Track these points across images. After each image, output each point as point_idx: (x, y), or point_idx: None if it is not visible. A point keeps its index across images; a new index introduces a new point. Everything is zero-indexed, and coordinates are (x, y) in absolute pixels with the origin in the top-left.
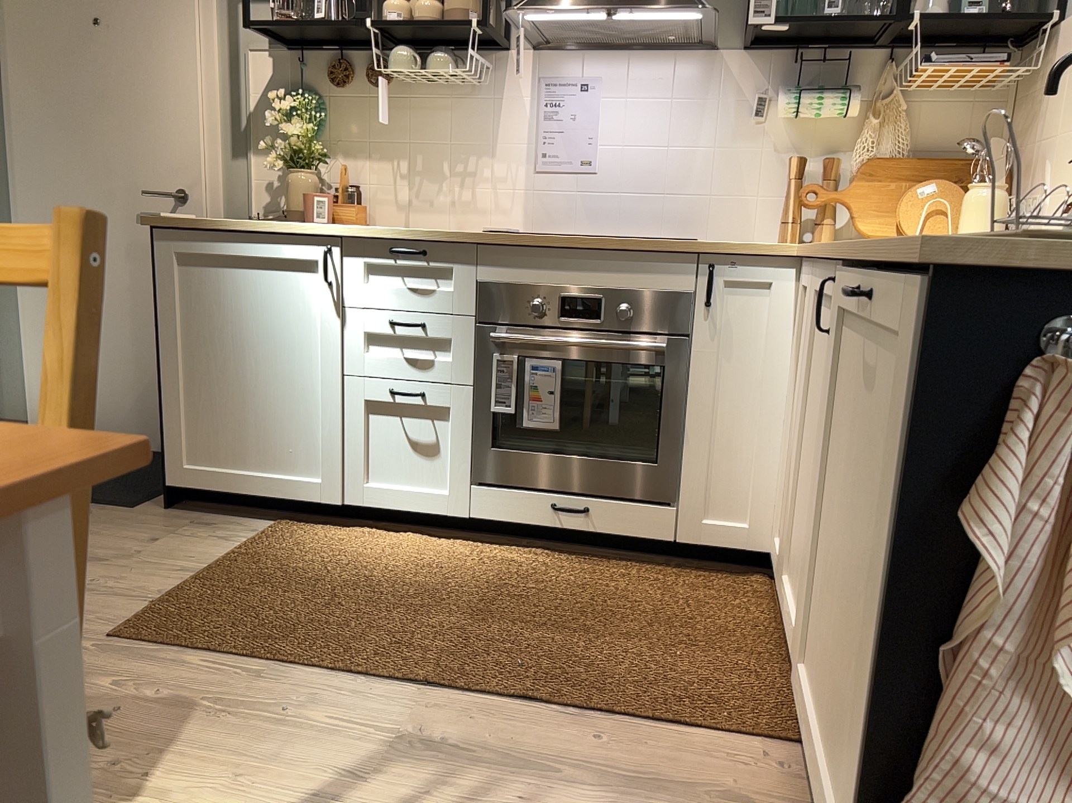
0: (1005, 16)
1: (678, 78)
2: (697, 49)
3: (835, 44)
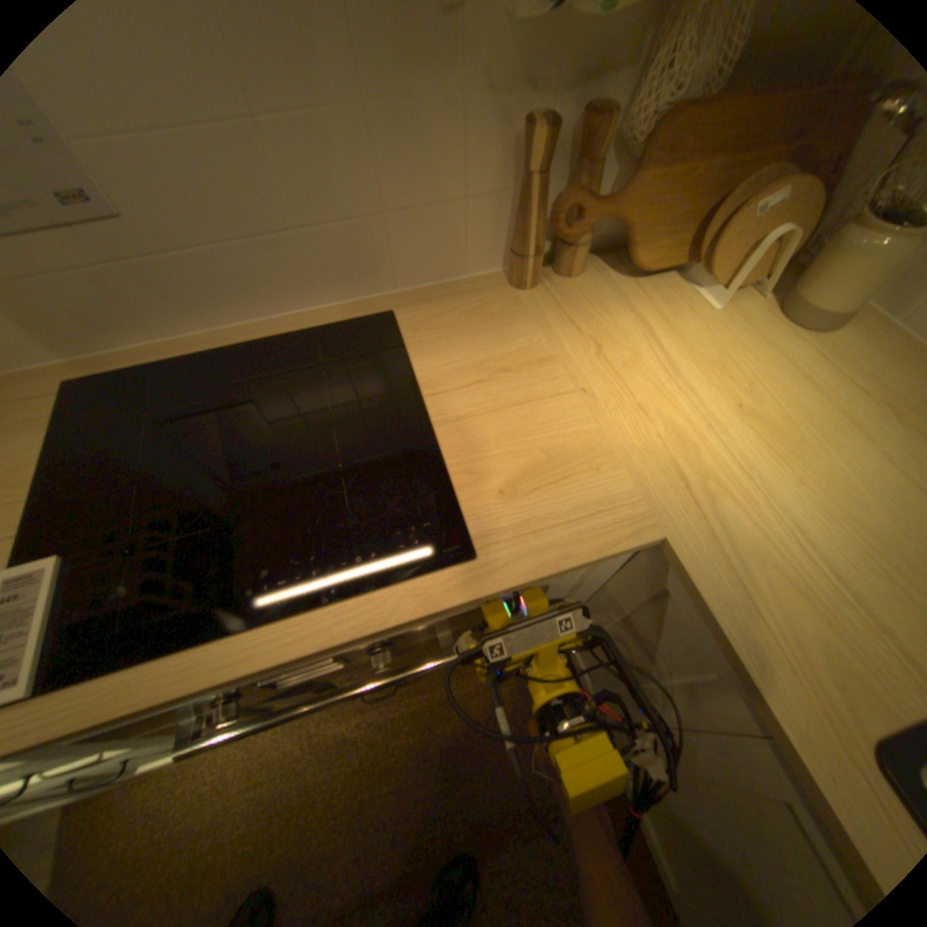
0: None
1: None
2: None
3: None
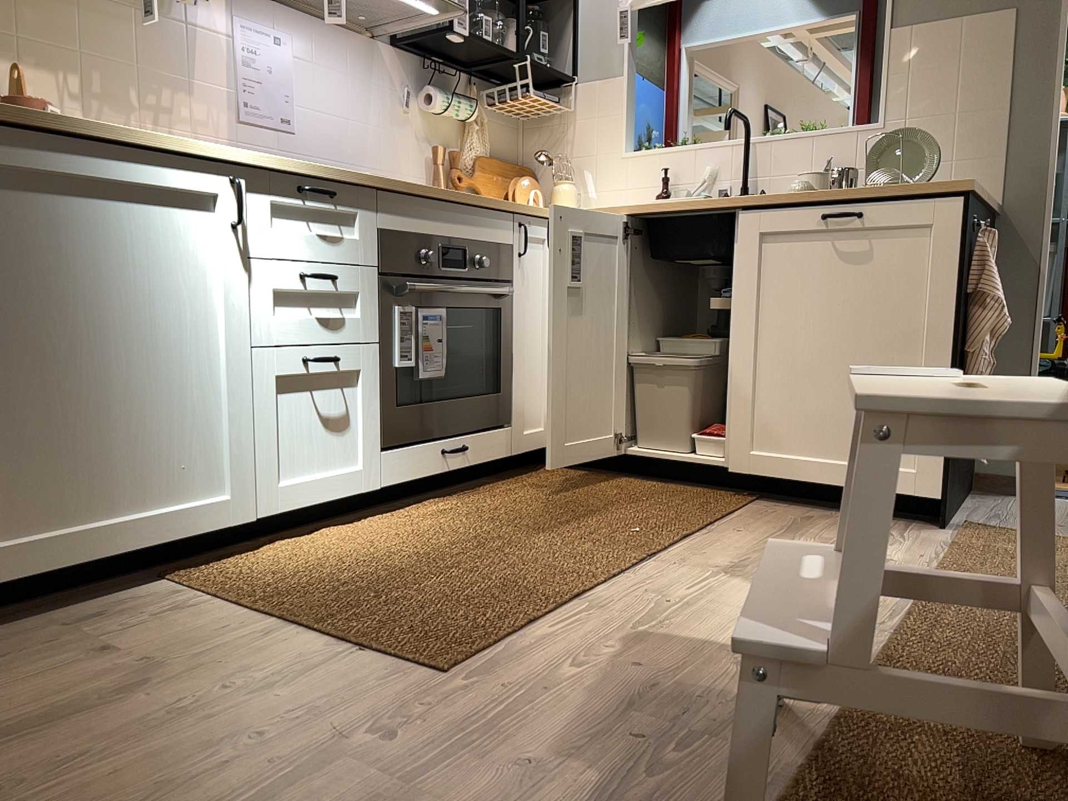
0: (555, 72)
1: (352, 57)
2: (364, 35)
3: (448, 61)
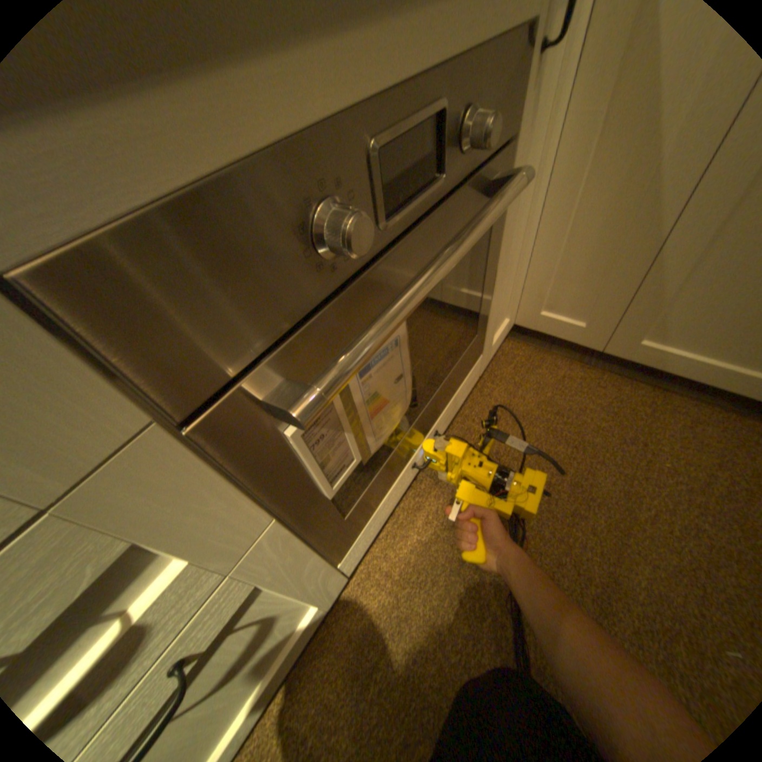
0: None
1: None
2: None
3: None
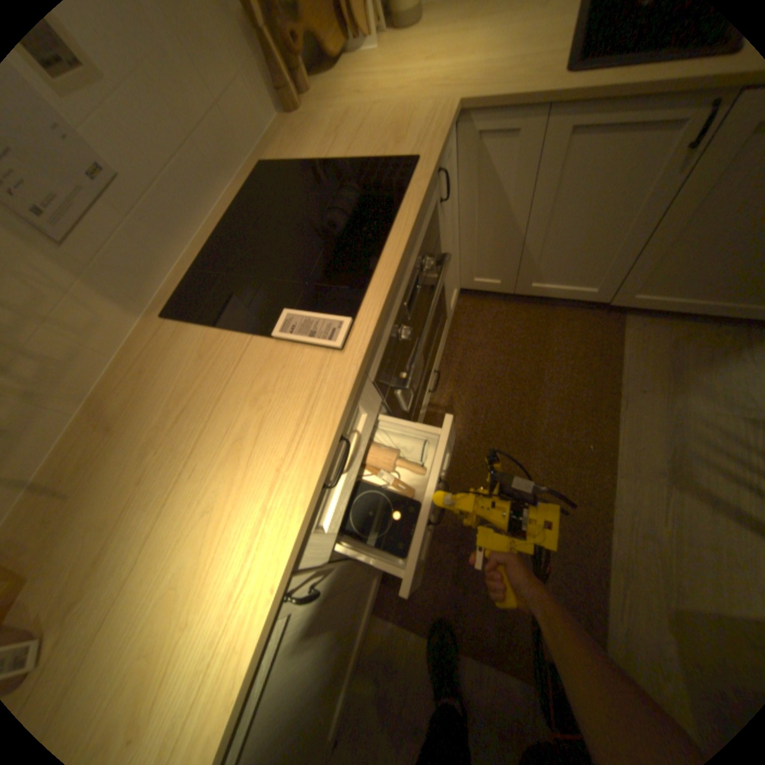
0: None
1: None
2: None
3: None
